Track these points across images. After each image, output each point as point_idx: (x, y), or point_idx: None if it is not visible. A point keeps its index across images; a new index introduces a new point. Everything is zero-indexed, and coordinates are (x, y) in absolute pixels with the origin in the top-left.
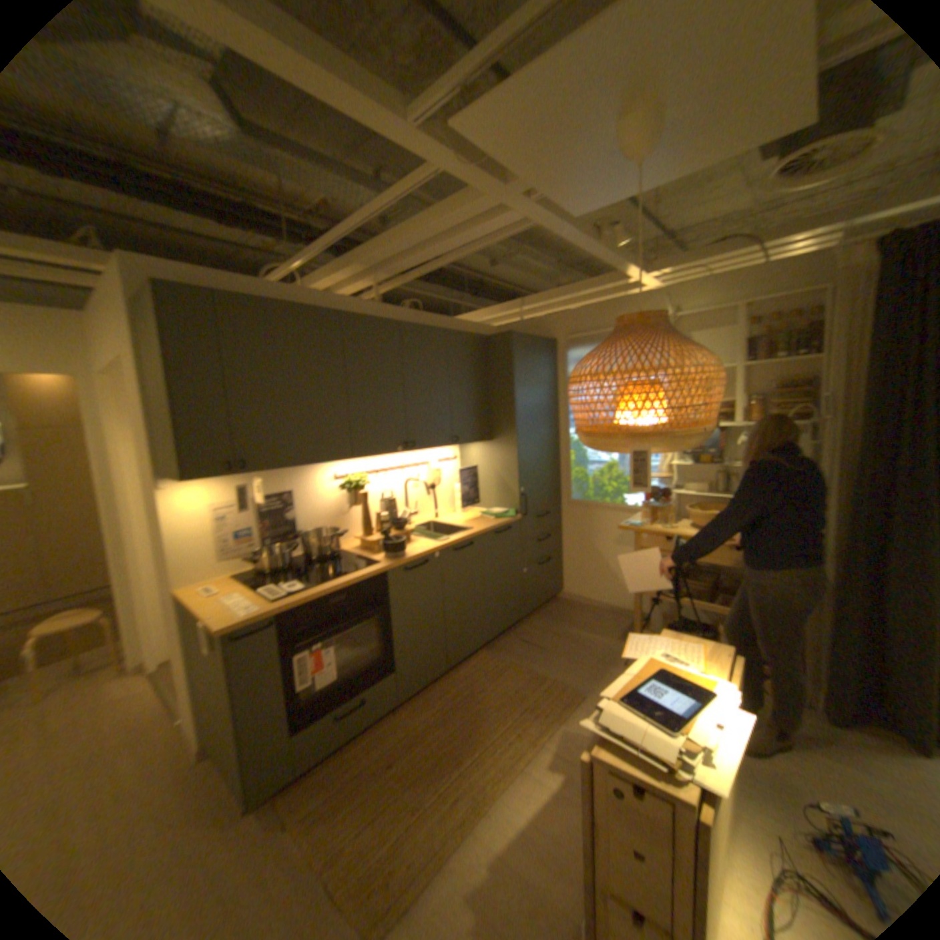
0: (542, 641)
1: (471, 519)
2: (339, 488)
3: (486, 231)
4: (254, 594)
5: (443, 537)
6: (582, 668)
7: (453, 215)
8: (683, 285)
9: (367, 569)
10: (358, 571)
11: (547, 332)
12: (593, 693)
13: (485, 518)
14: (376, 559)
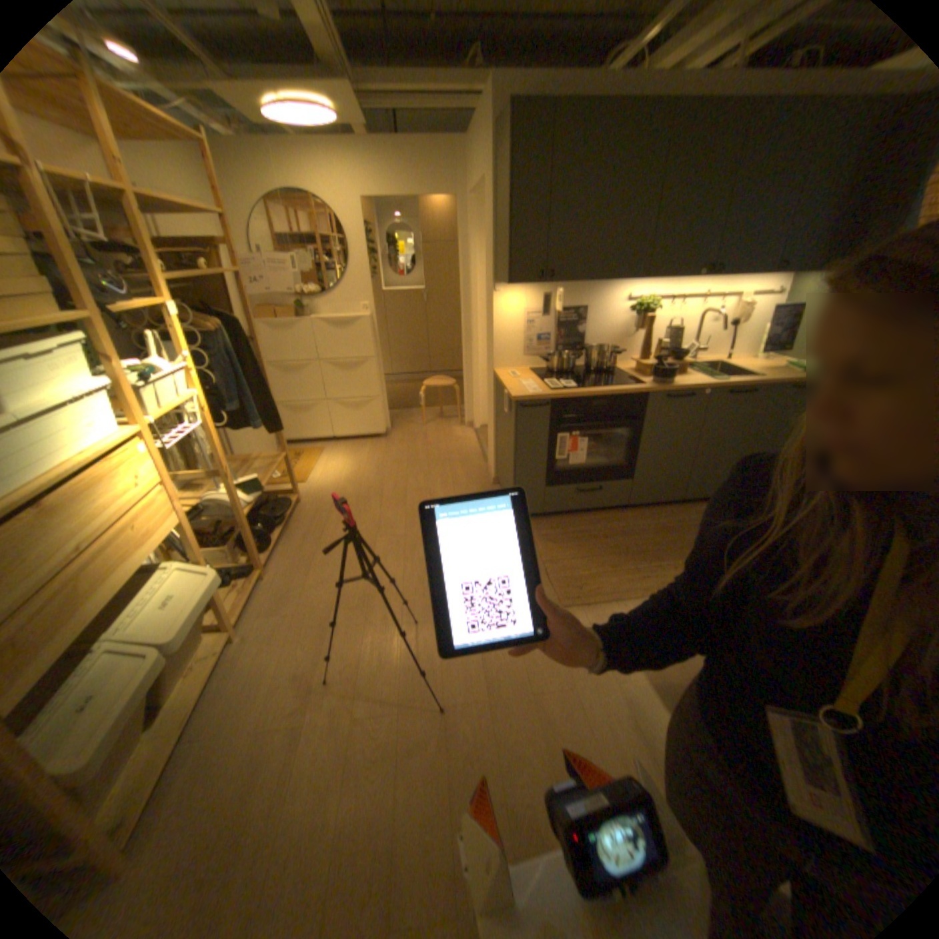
0: None
1: (772, 367)
2: (630, 309)
3: None
4: (542, 382)
5: (723, 376)
6: None
7: None
8: None
9: (632, 385)
10: (623, 385)
11: None
12: None
13: (790, 369)
14: (643, 380)
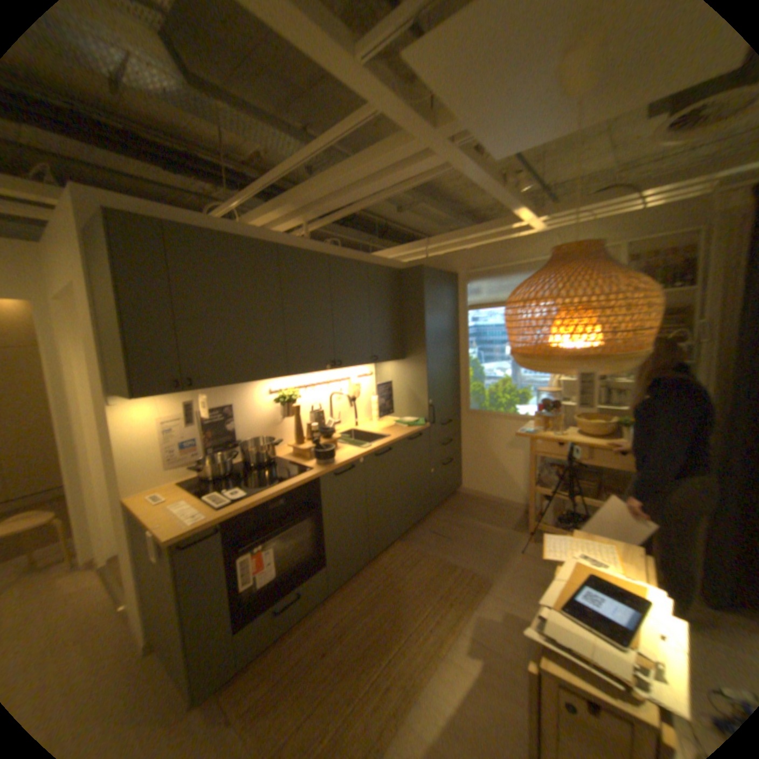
0: (449, 531)
1: (388, 427)
2: (276, 401)
3: (411, 173)
4: (202, 499)
5: (367, 443)
6: (486, 556)
7: (385, 157)
8: (571, 227)
9: (303, 474)
10: (295, 476)
11: (450, 266)
12: (498, 580)
13: (400, 426)
14: (310, 464)
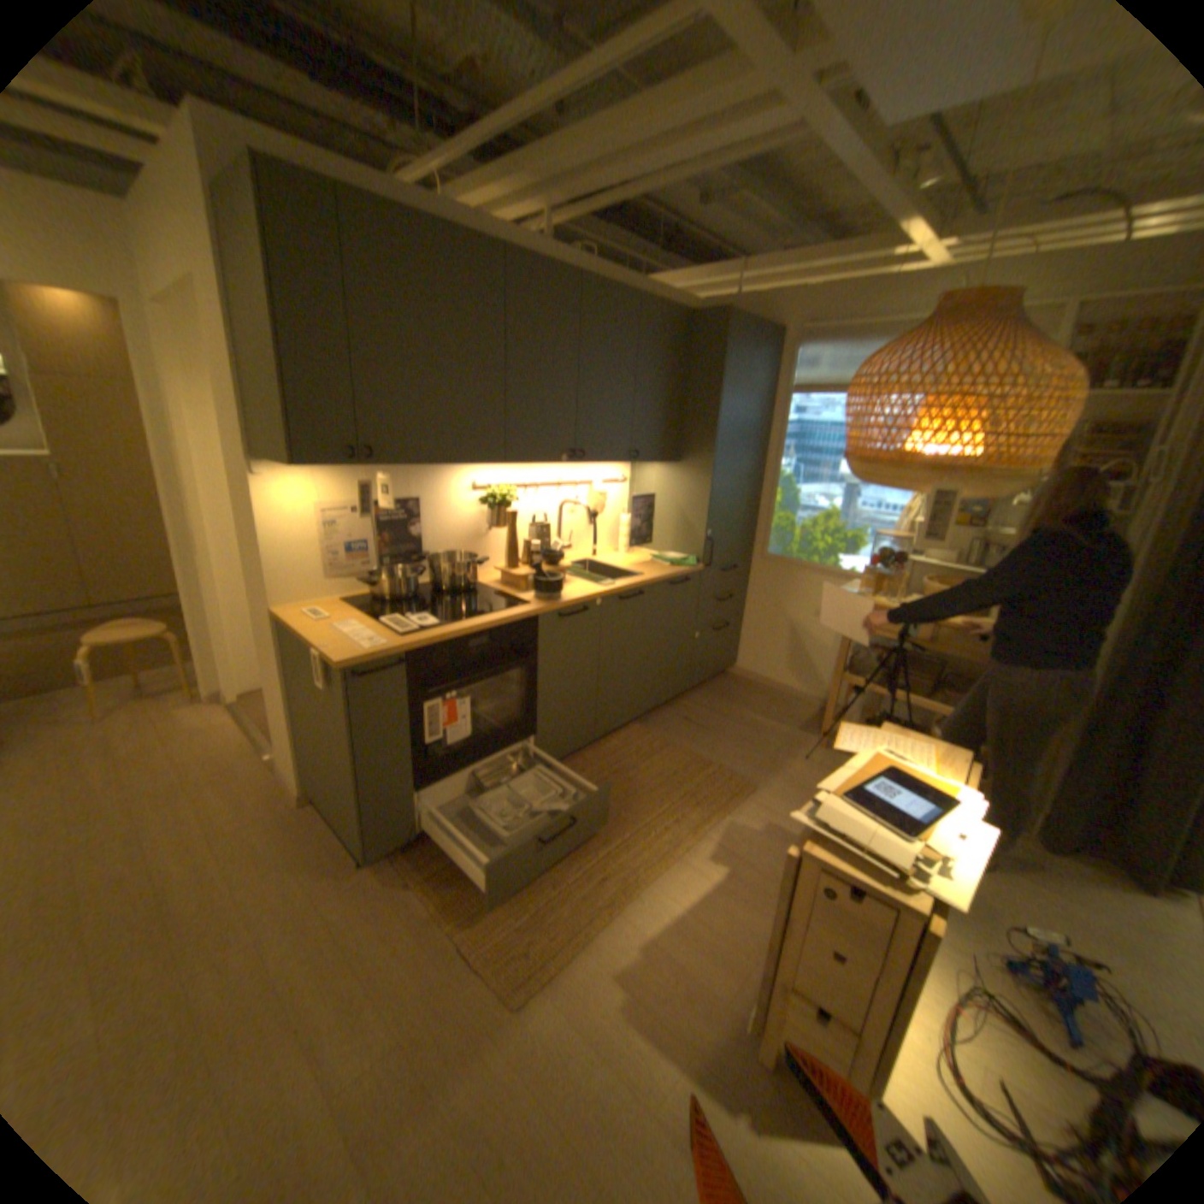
0: (707, 721)
1: (640, 564)
2: (481, 503)
3: (738, 137)
4: (378, 623)
5: (607, 582)
6: (754, 756)
7: (699, 102)
8: (990, 265)
9: (516, 609)
10: (505, 611)
11: (775, 315)
12: (766, 786)
13: (657, 565)
14: (525, 599)
